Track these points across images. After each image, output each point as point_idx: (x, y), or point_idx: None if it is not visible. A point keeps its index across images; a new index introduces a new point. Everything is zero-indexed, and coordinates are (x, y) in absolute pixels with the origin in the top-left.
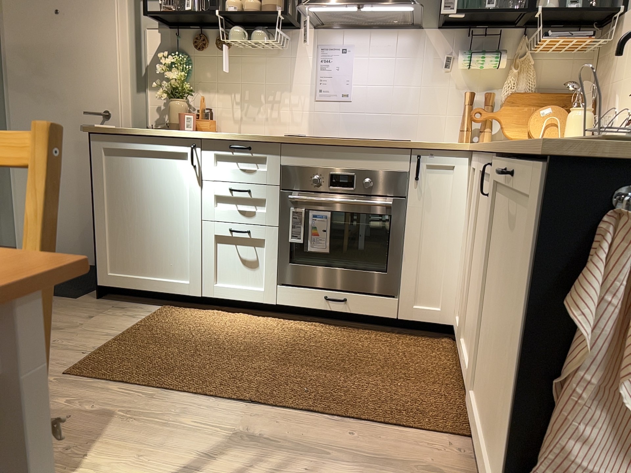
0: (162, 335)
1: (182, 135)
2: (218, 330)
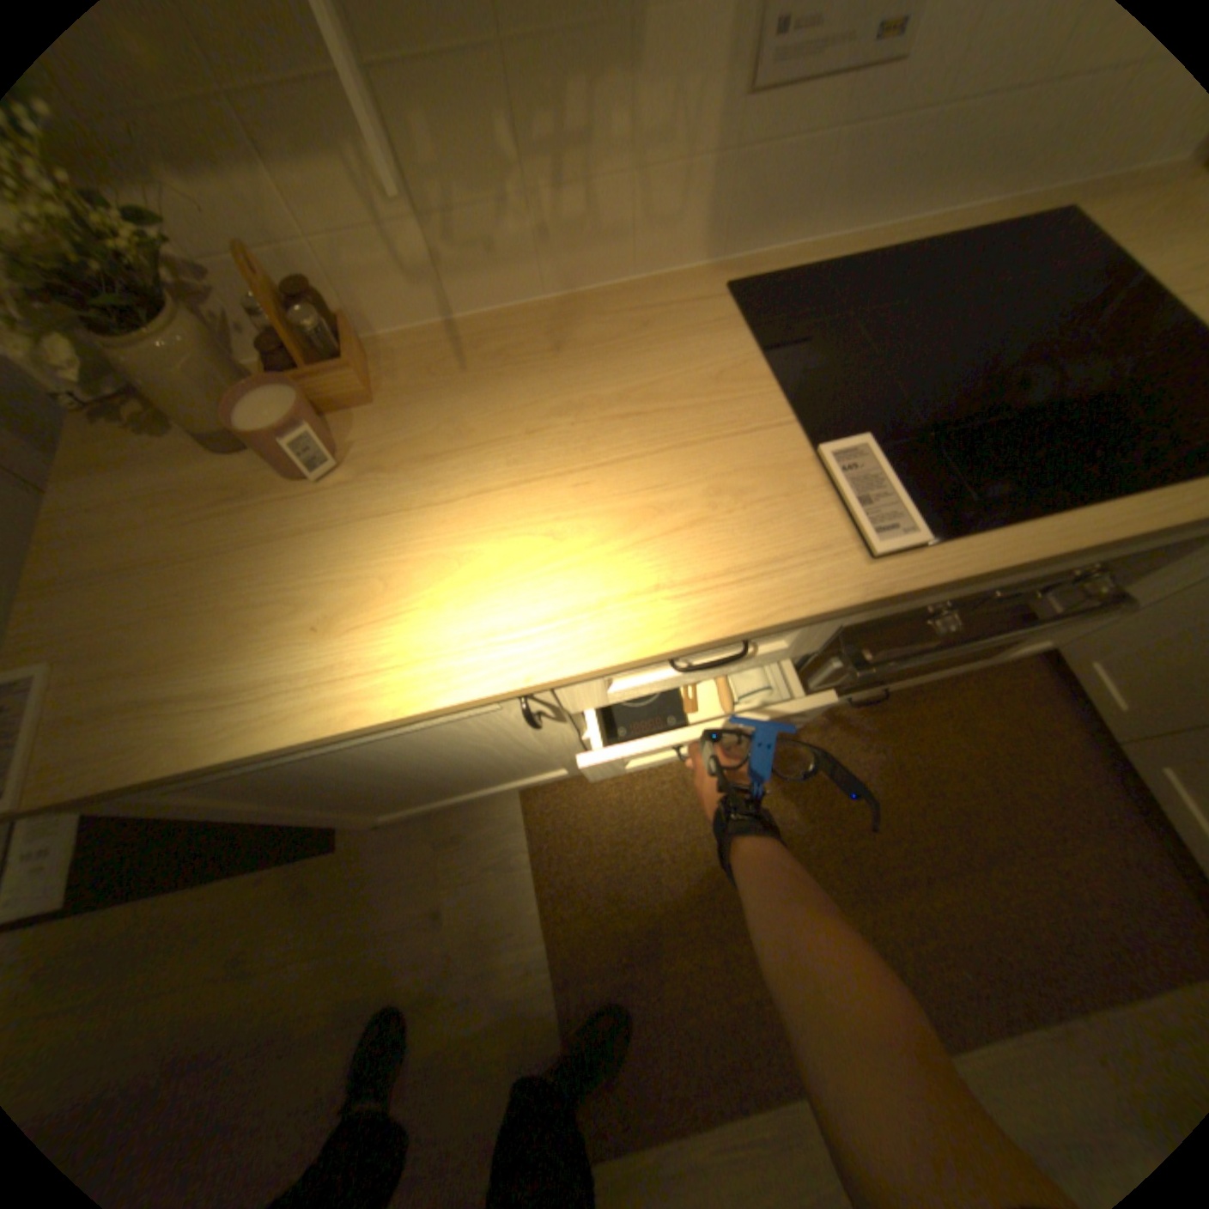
0: (617, 915)
1: (468, 703)
2: (686, 835)
